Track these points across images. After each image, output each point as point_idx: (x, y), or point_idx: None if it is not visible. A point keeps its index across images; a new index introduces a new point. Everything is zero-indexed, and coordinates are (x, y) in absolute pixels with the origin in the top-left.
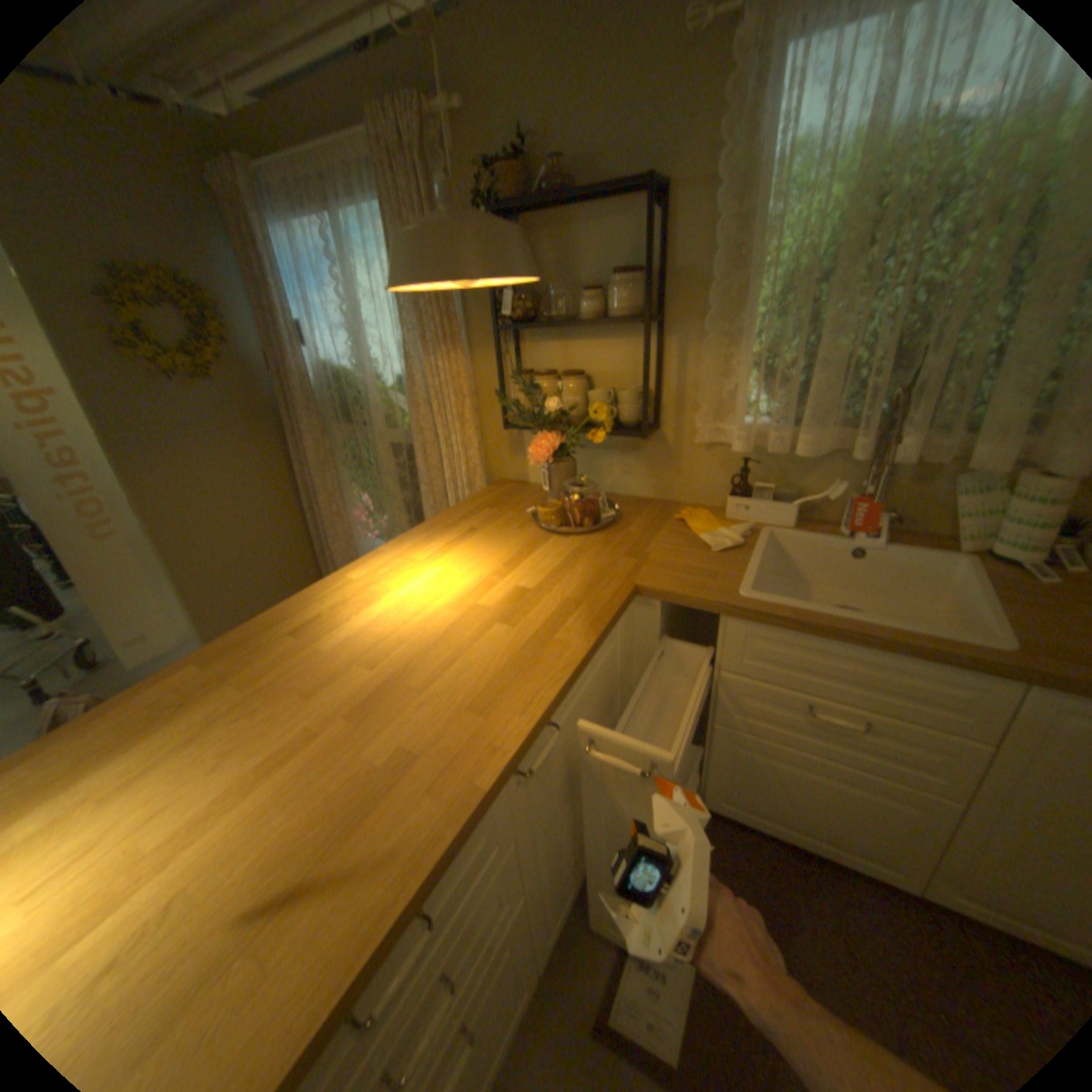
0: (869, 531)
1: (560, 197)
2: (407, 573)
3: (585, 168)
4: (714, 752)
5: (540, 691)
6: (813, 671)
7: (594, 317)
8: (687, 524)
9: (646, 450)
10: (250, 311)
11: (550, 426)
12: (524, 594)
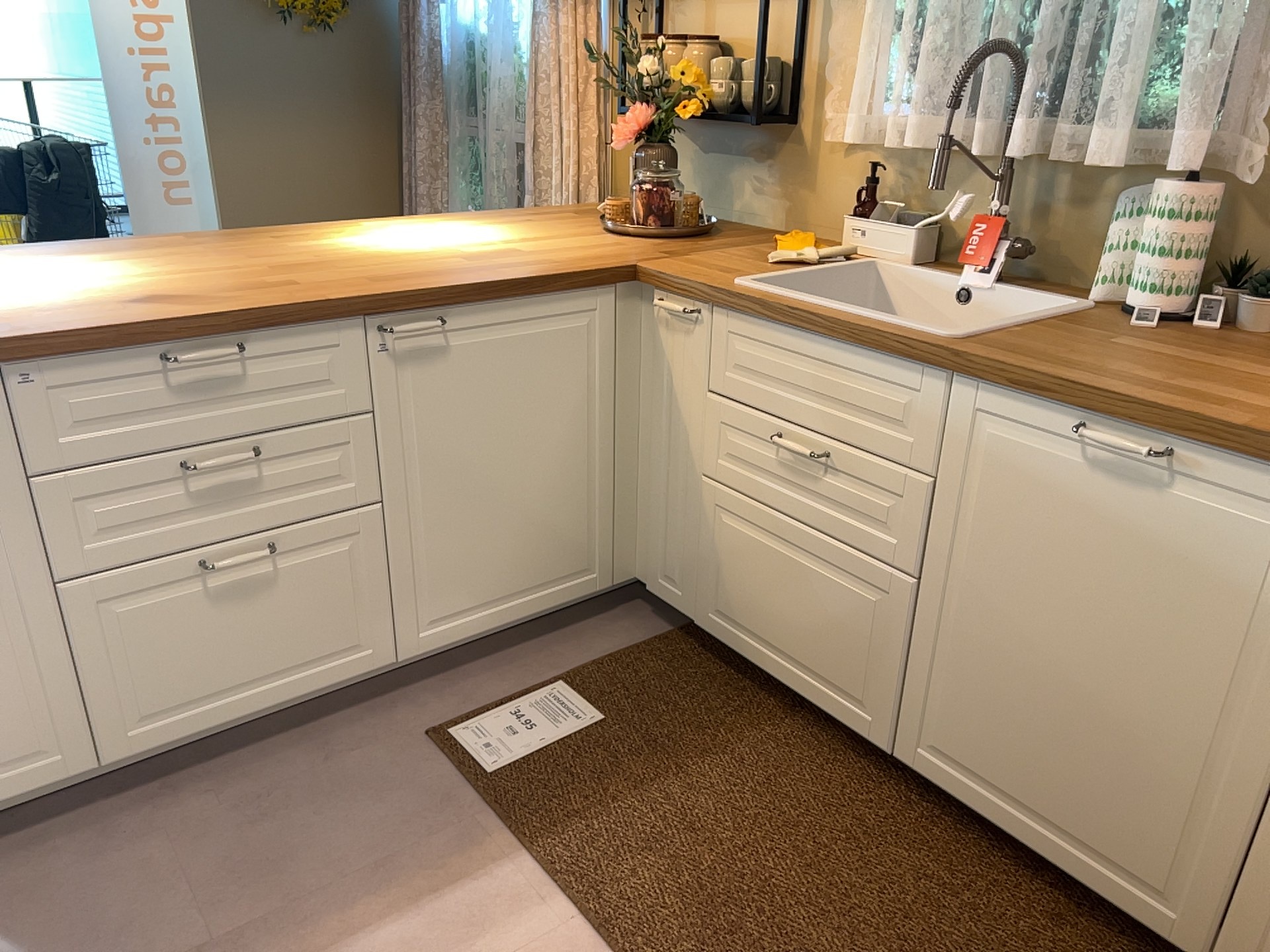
0: (977, 264)
1: None
2: (419, 230)
3: None
4: (702, 522)
5: (437, 282)
6: (782, 380)
7: None
8: (781, 248)
9: (780, 159)
10: None
11: (642, 98)
12: (510, 252)
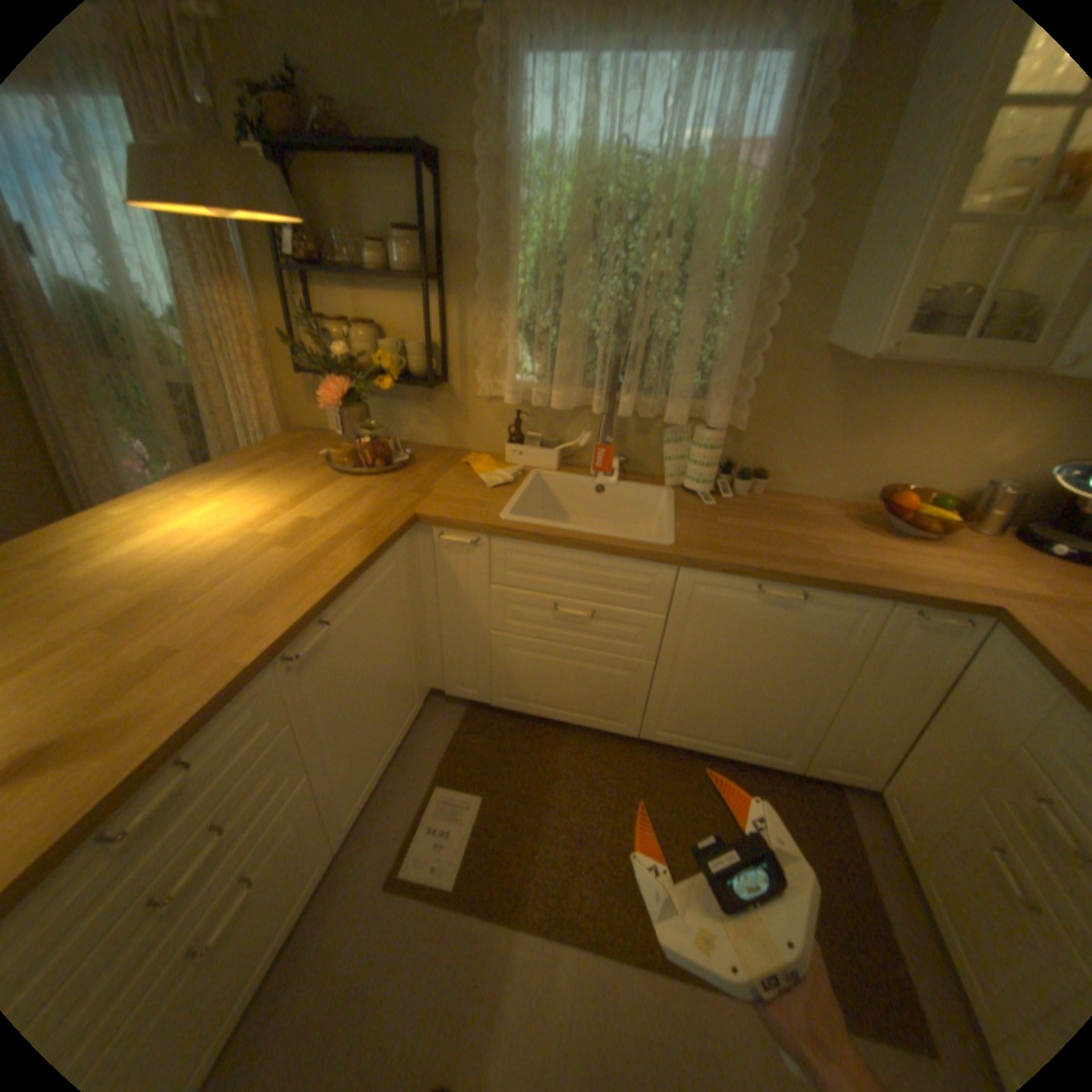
0: (605, 471)
1: (336, 144)
2: (181, 509)
3: (360, 120)
4: (492, 655)
5: (309, 594)
6: (553, 575)
7: (376, 270)
8: (472, 467)
9: (438, 402)
10: None
11: (339, 371)
12: (307, 523)
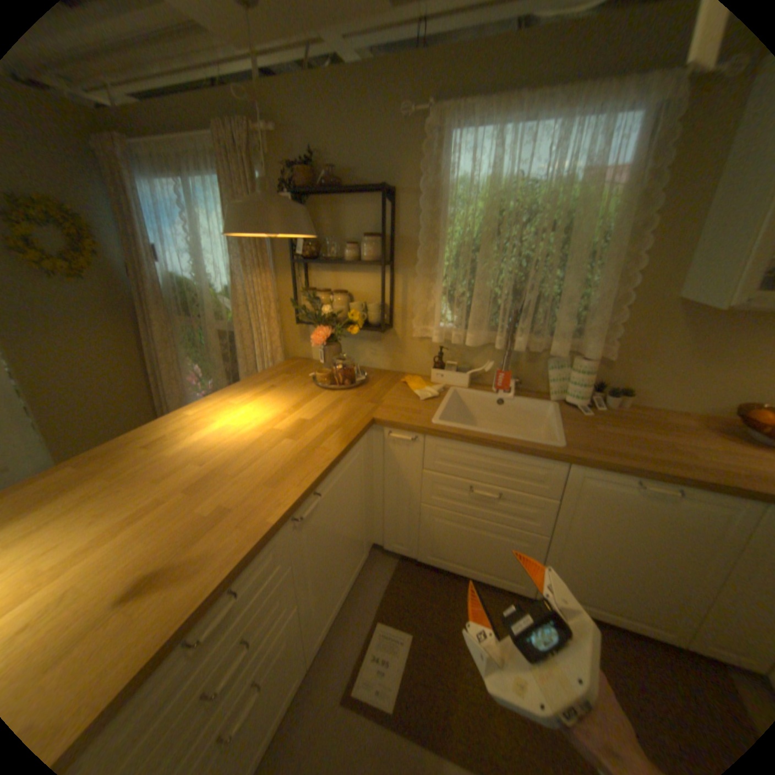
0: (504, 389)
1: (333, 190)
2: (227, 412)
3: (348, 175)
4: (421, 522)
5: (309, 474)
6: (470, 465)
7: (352, 260)
8: (408, 385)
9: (385, 341)
10: (116, 235)
11: (325, 323)
12: (304, 423)
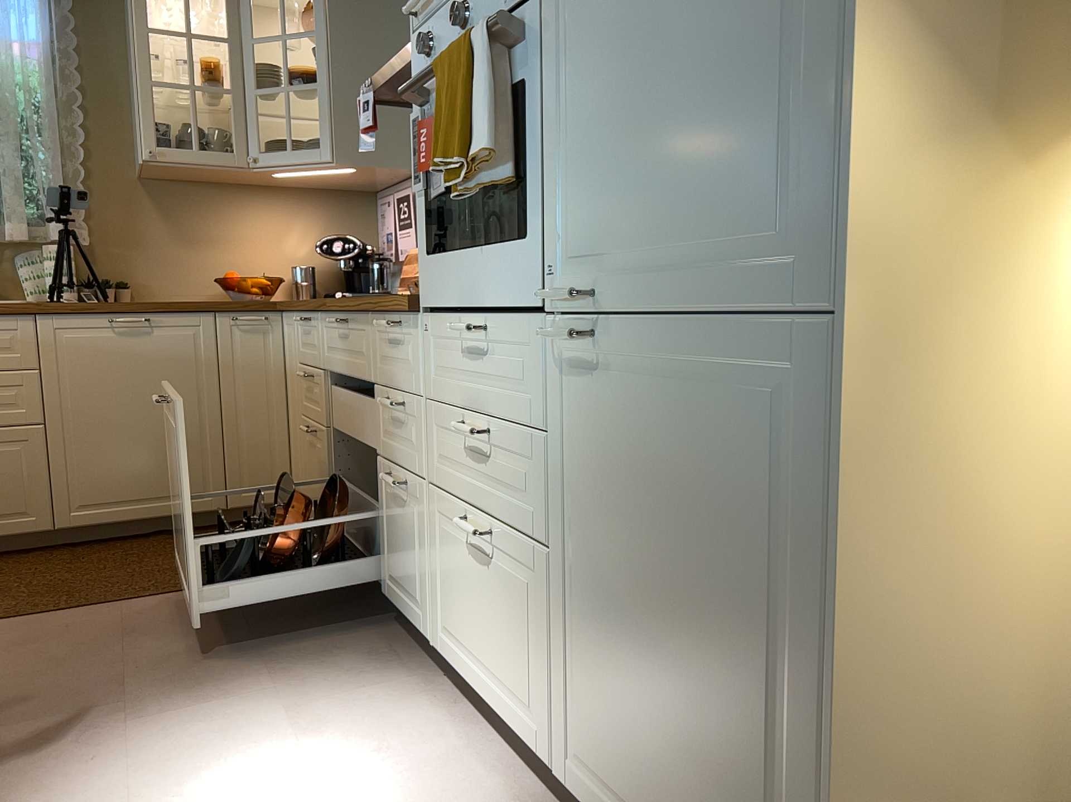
0: None
1: None
2: None
3: None
4: None
5: None
6: None
7: None
8: None
9: None
10: None
11: None
12: None
